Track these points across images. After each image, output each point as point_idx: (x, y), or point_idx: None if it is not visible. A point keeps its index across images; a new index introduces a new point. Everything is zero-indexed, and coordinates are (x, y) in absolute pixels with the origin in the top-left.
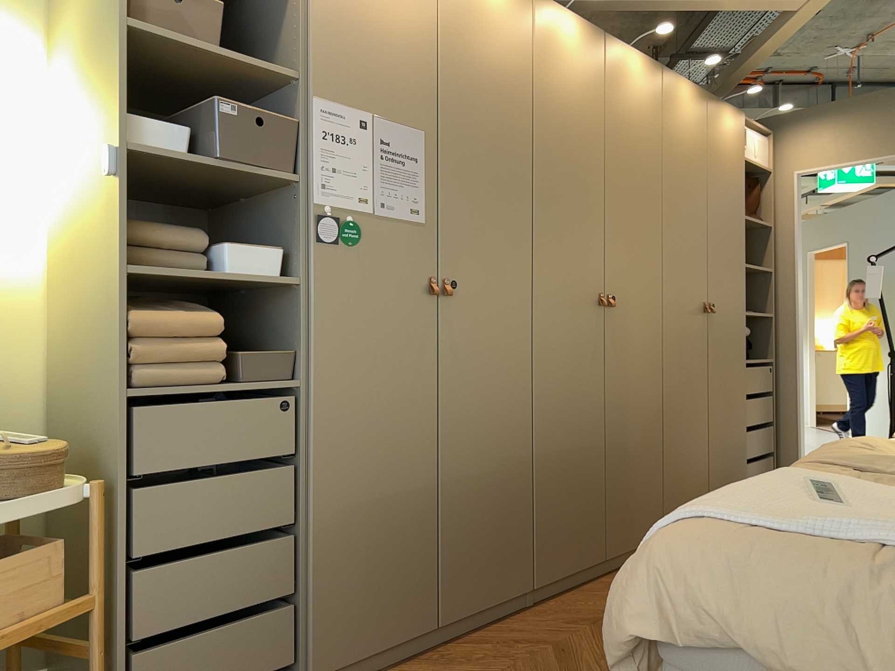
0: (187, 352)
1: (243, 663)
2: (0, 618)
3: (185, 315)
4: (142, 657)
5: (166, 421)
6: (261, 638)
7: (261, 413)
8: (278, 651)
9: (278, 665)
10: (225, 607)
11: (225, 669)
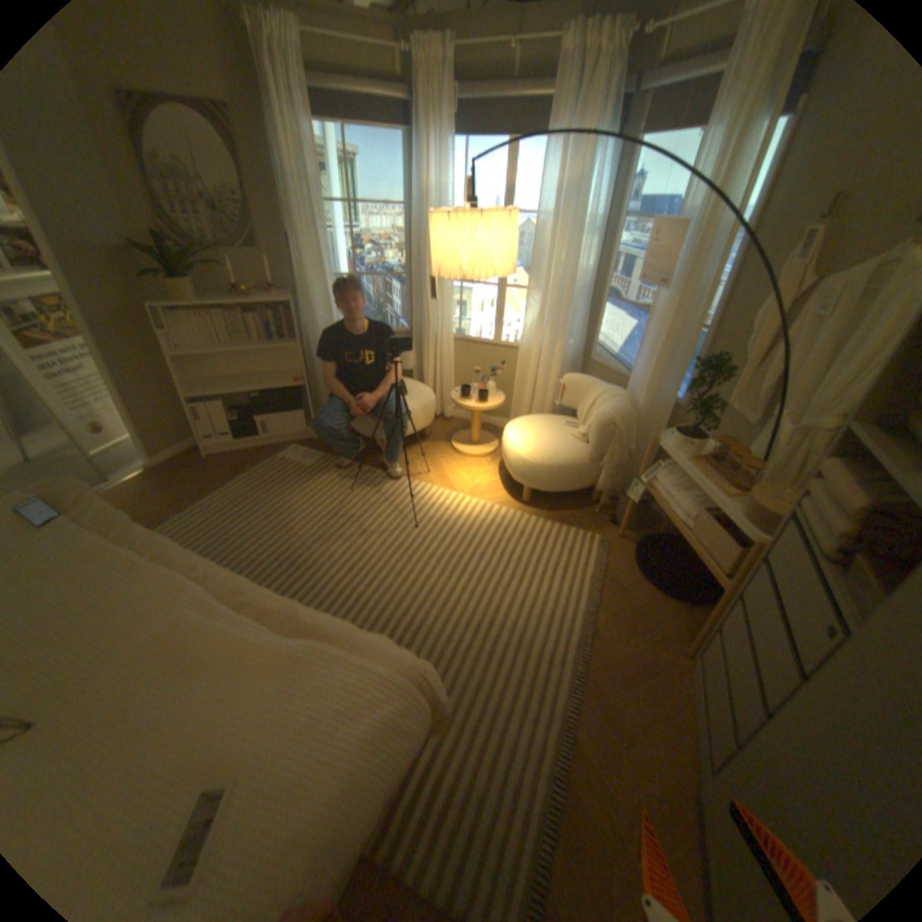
0: (826, 513)
1: (716, 722)
2: (707, 545)
3: (856, 488)
4: (720, 644)
5: (794, 547)
6: (724, 730)
7: (821, 615)
8: (719, 753)
9: (715, 758)
10: (733, 684)
11: (714, 708)
